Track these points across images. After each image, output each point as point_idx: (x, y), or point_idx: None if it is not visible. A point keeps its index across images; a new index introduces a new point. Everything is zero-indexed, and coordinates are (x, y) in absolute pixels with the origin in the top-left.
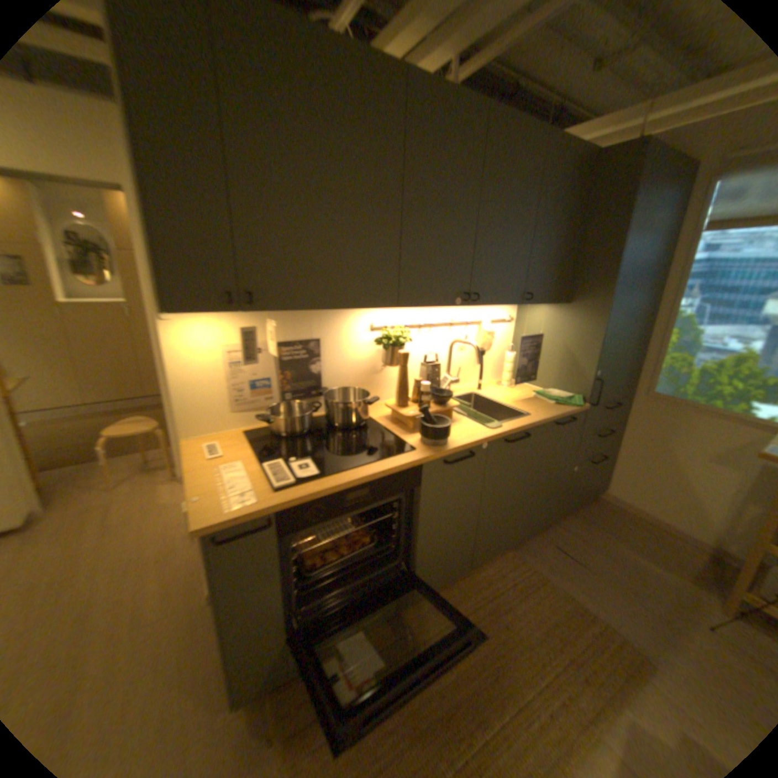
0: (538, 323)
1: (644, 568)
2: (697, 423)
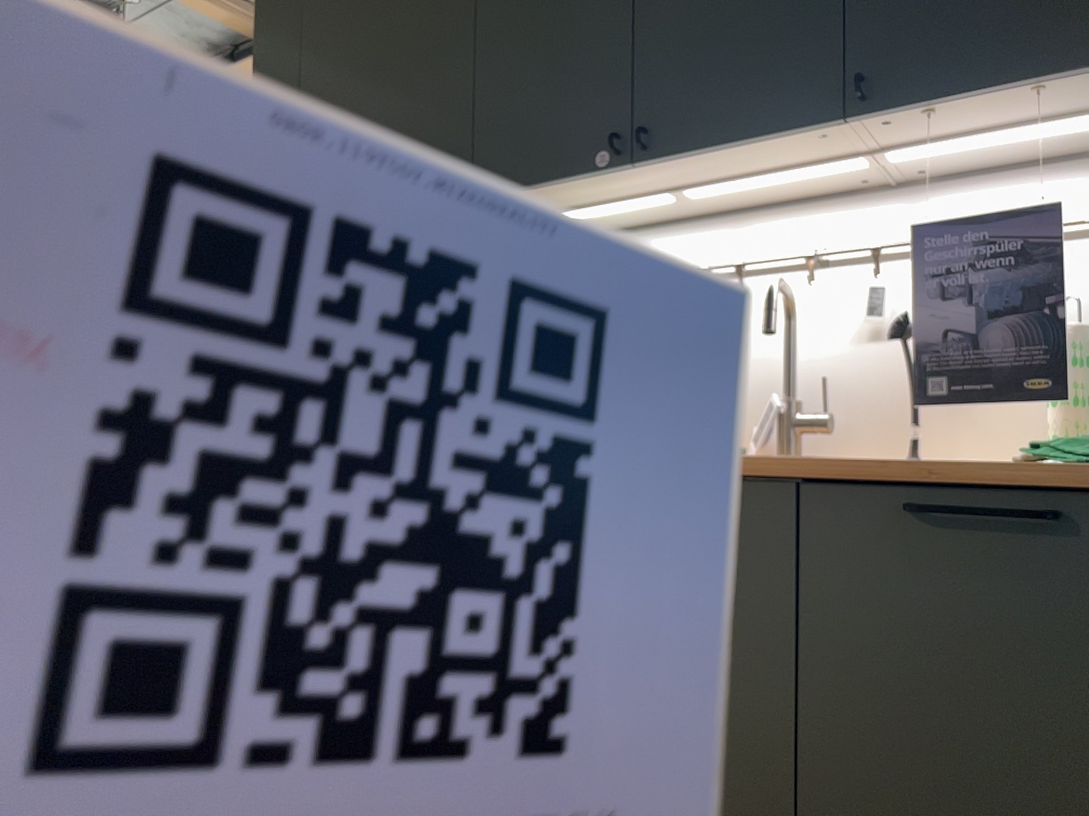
0: None
1: None
2: None
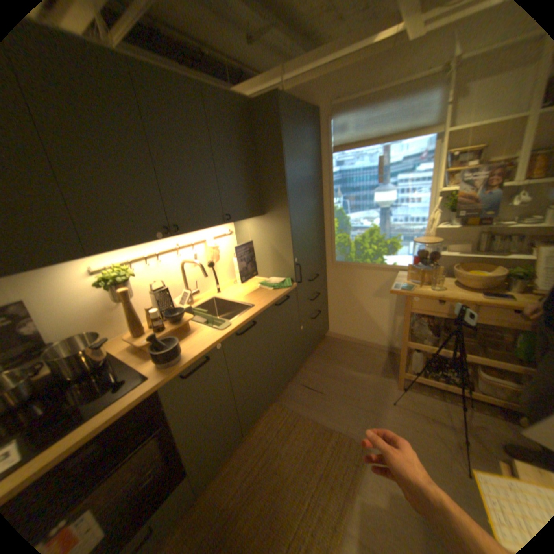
0: (250, 232)
1: (355, 377)
2: (361, 275)
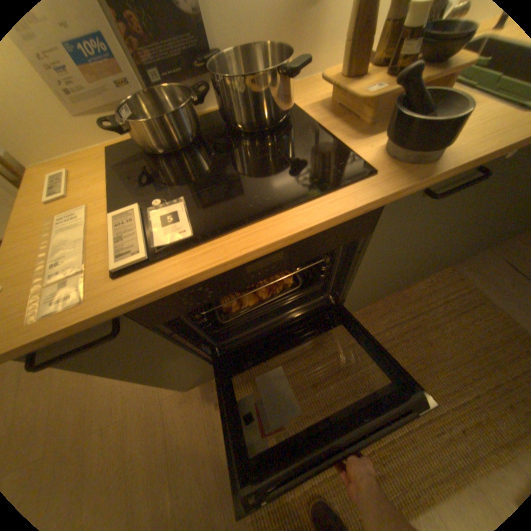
0: None
1: None
2: None
